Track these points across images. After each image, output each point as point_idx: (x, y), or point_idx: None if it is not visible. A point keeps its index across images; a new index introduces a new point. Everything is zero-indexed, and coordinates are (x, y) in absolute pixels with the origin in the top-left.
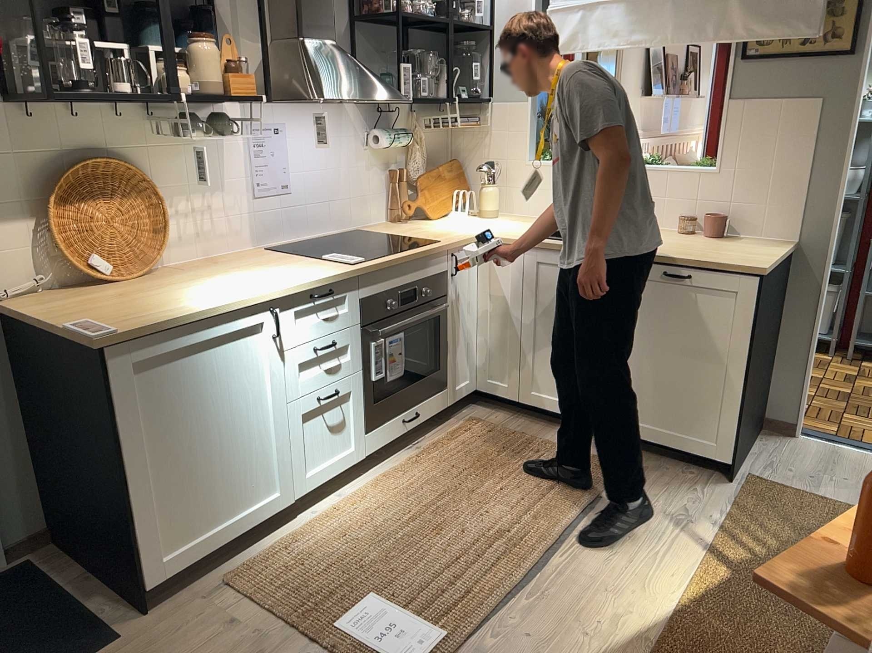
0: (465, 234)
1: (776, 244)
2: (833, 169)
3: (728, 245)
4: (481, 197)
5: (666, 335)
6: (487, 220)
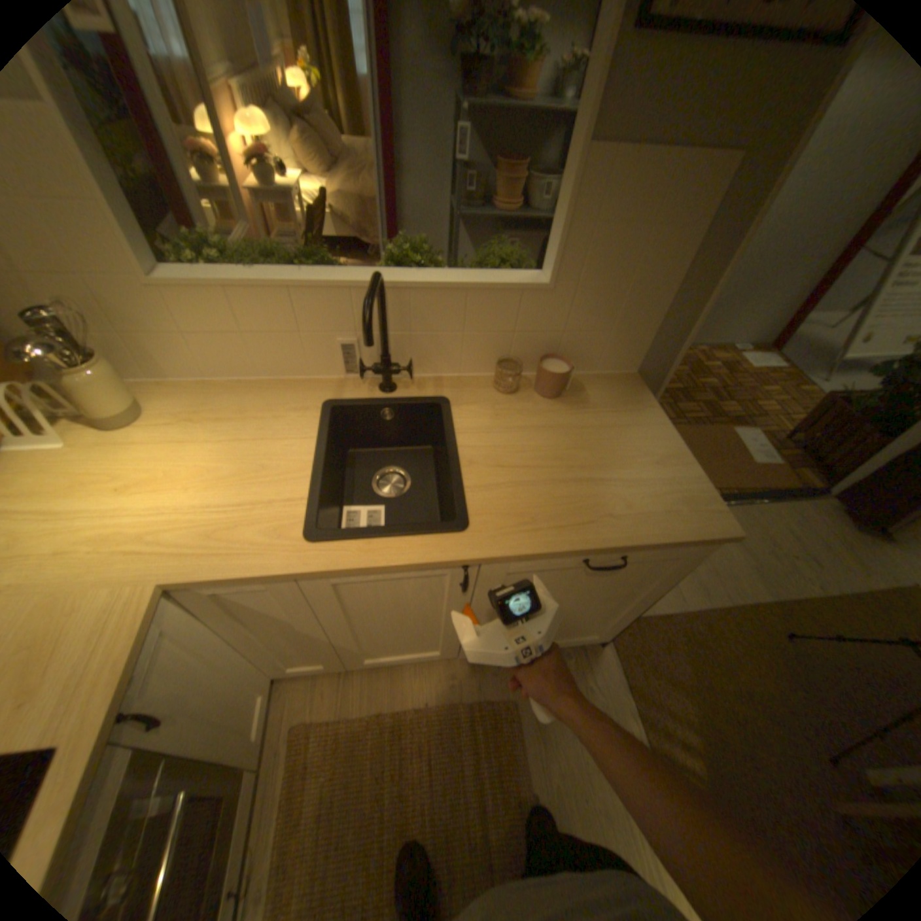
0: (111, 611)
1: (627, 394)
2: (705, 280)
3: (594, 428)
4: (68, 394)
5: (560, 598)
6: (123, 441)
